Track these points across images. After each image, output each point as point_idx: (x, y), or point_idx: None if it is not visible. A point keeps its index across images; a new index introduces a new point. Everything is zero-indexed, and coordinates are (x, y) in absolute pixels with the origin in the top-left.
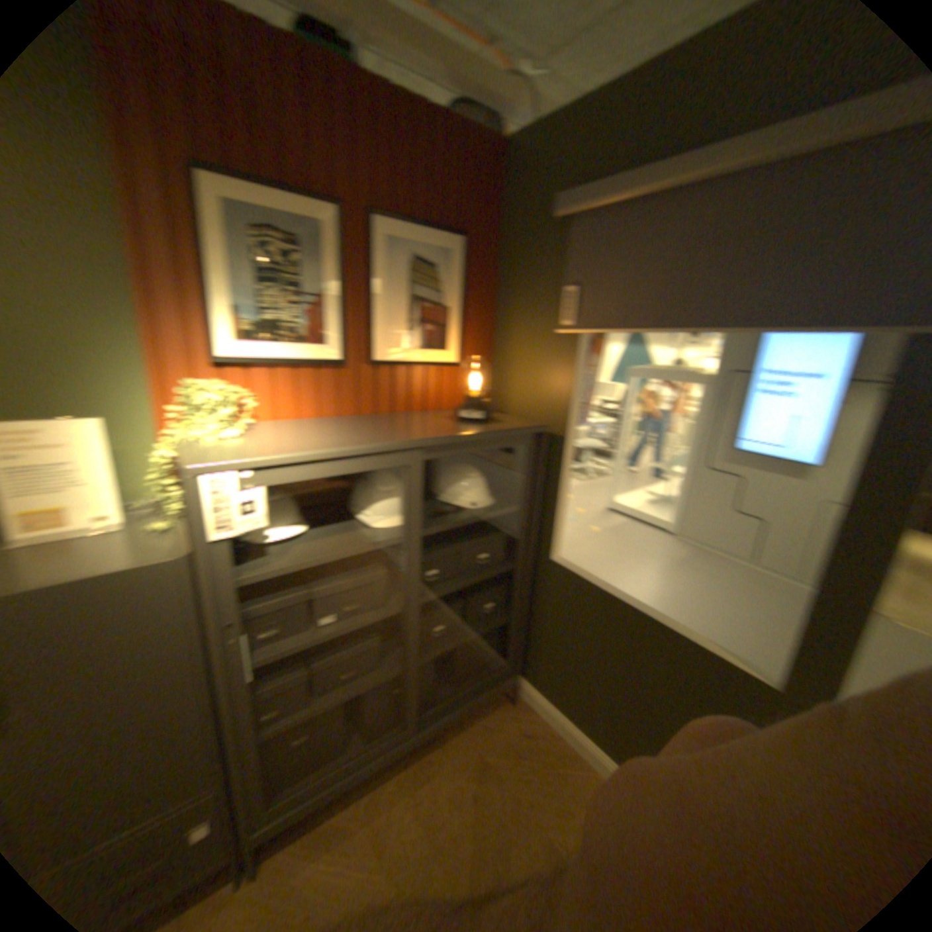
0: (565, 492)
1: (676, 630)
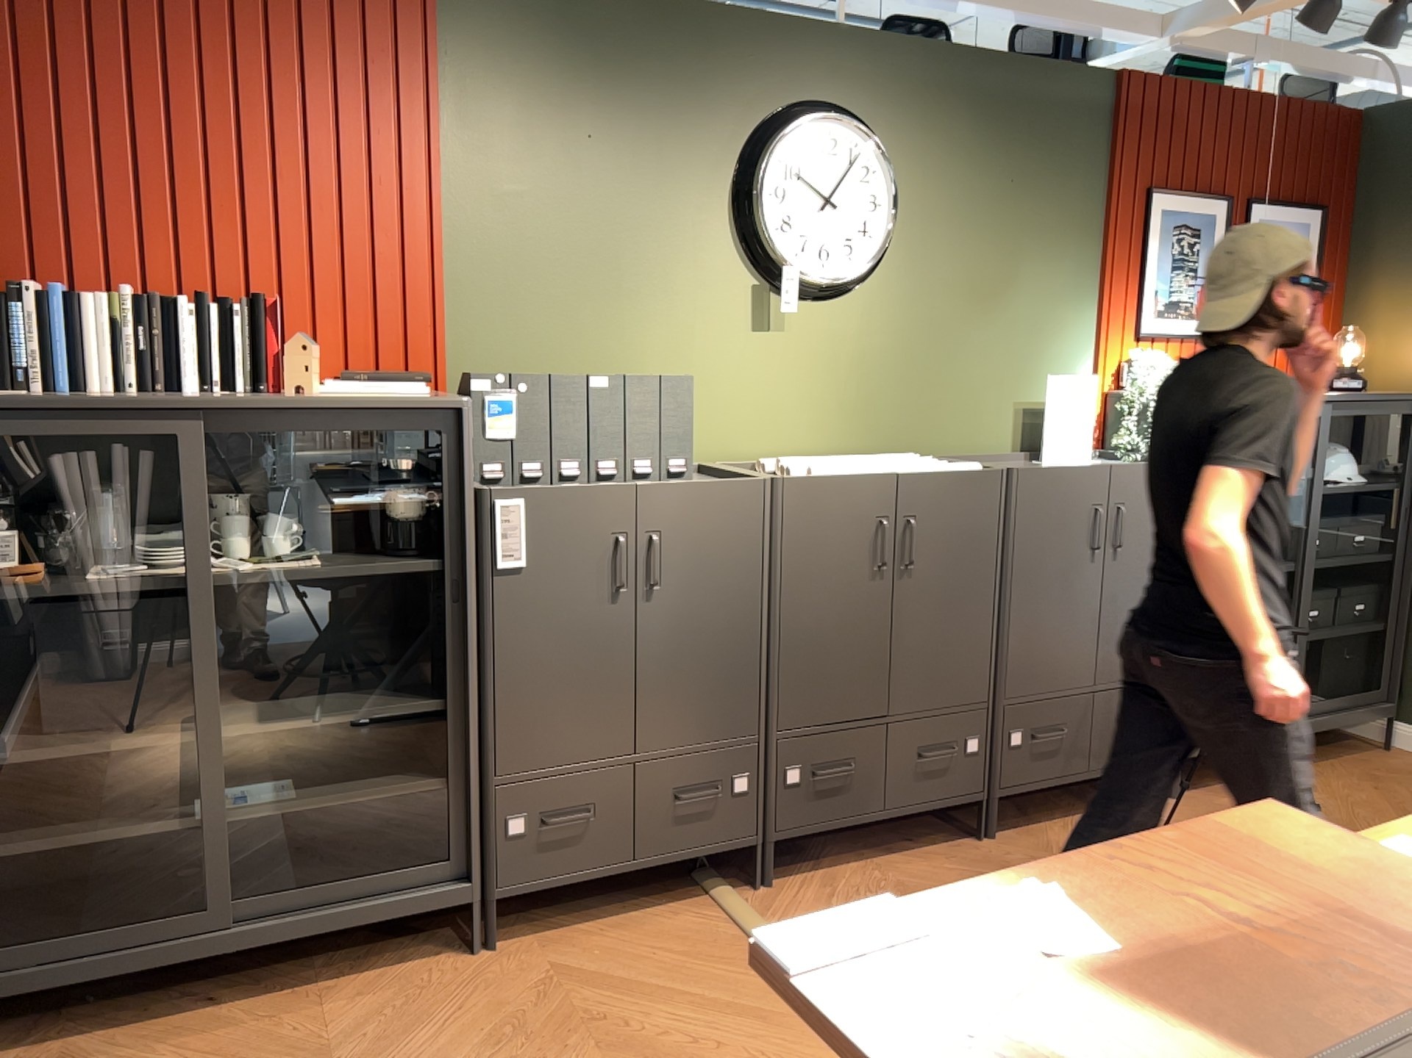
0: None
1: None
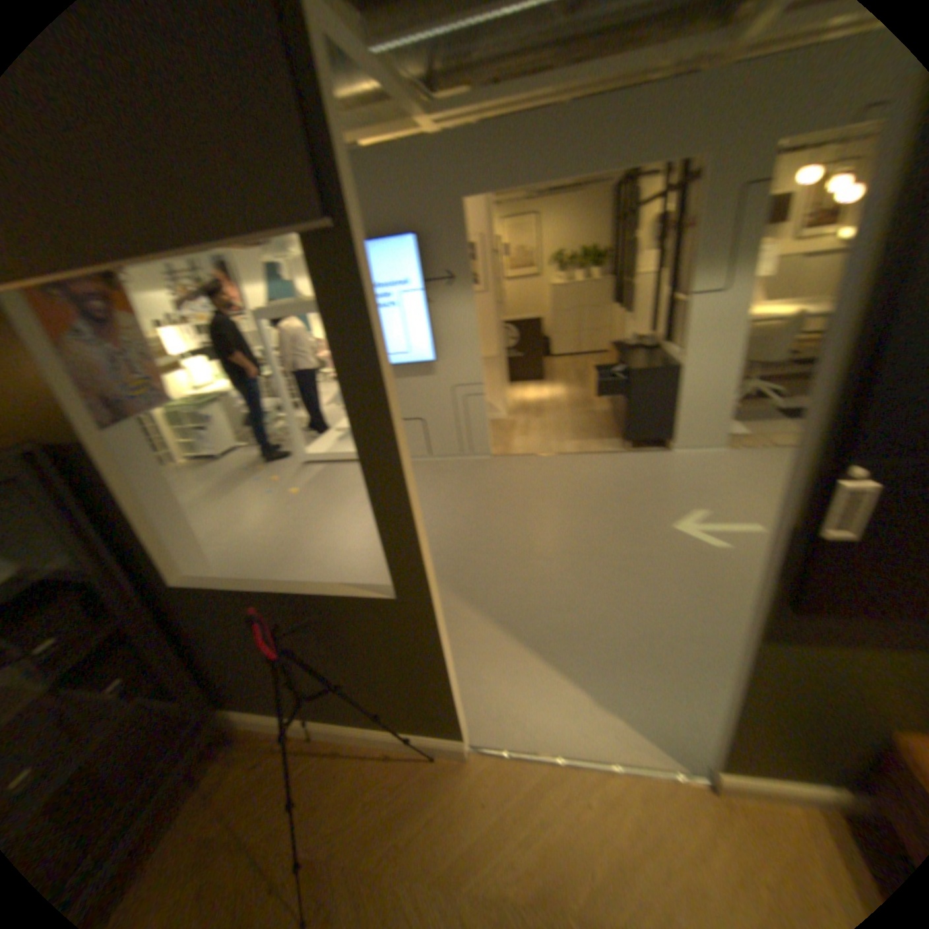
0: (132, 509)
1: (308, 595)
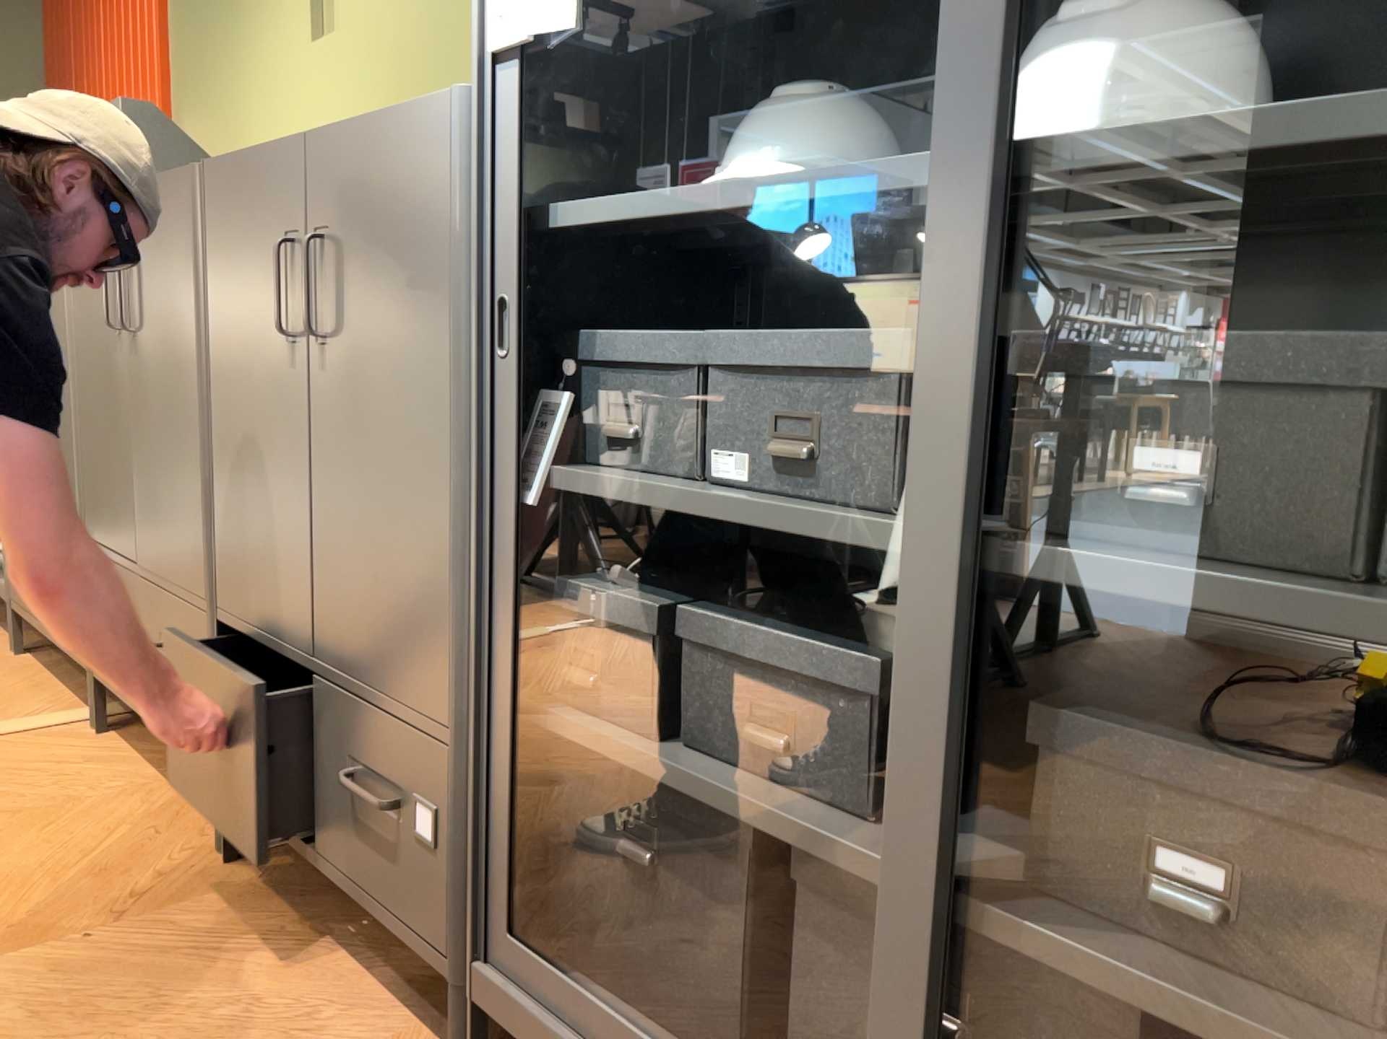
0: None
1: None
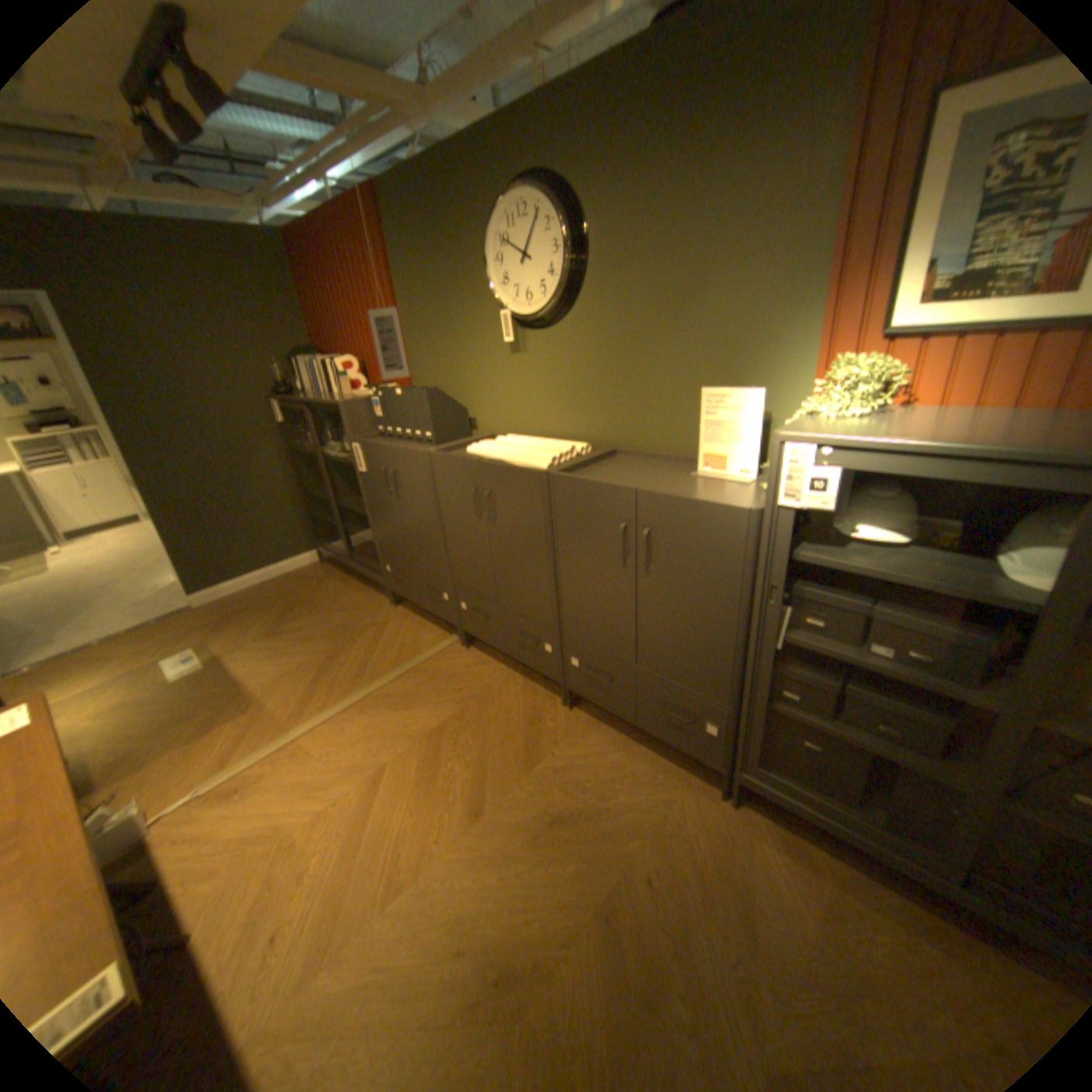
0: None
1: None
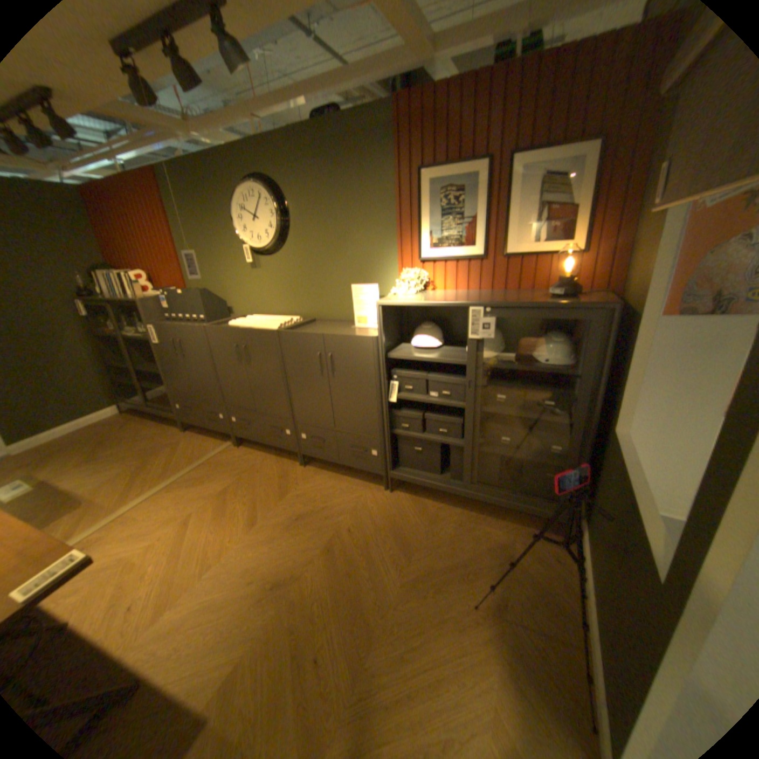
0: (640, 373)
1: (642, 512)
